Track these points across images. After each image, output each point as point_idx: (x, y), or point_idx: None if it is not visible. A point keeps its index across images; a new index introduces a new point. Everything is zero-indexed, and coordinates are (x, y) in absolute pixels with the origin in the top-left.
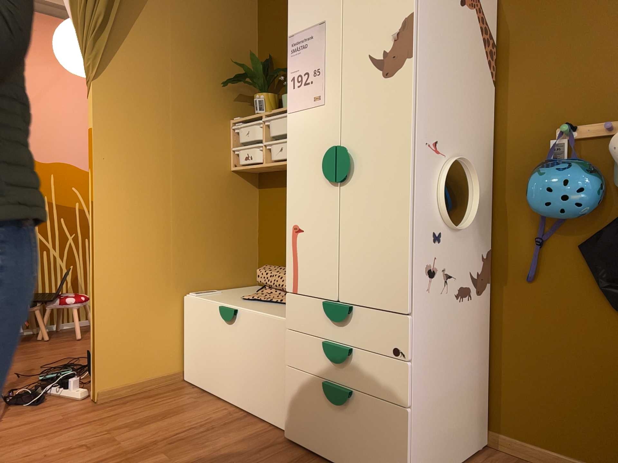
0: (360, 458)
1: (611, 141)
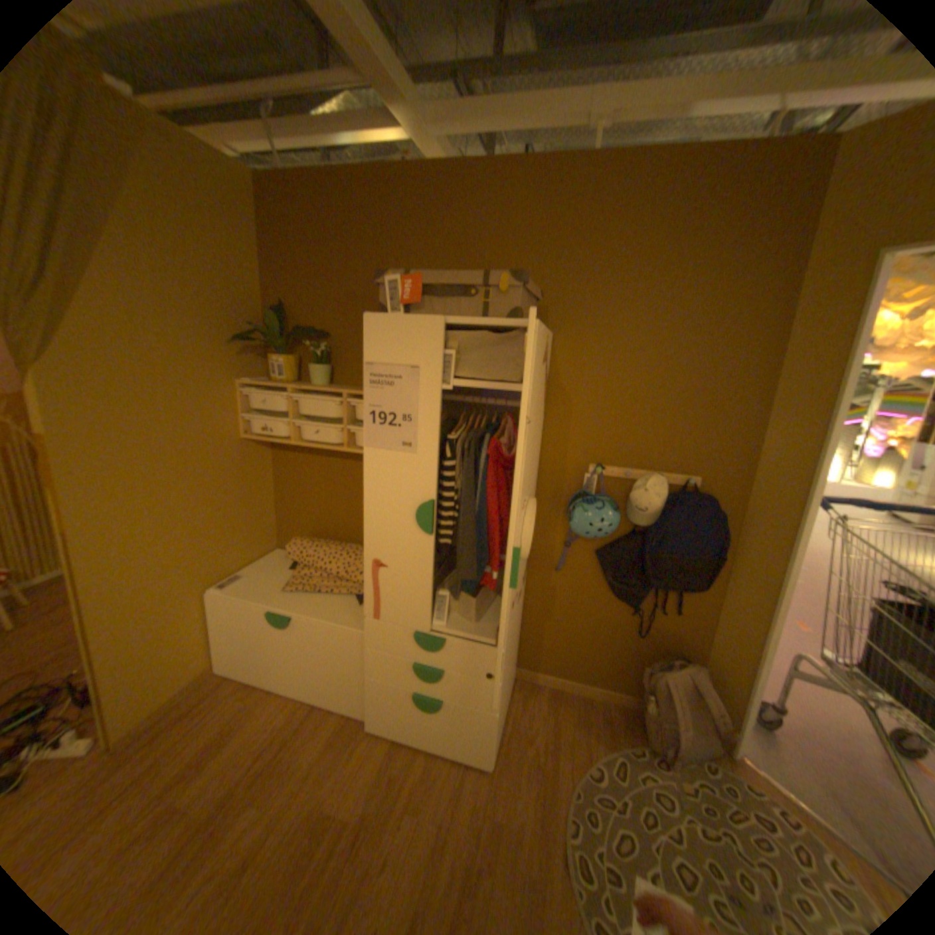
0: (448, 747)
1: (632, 490)
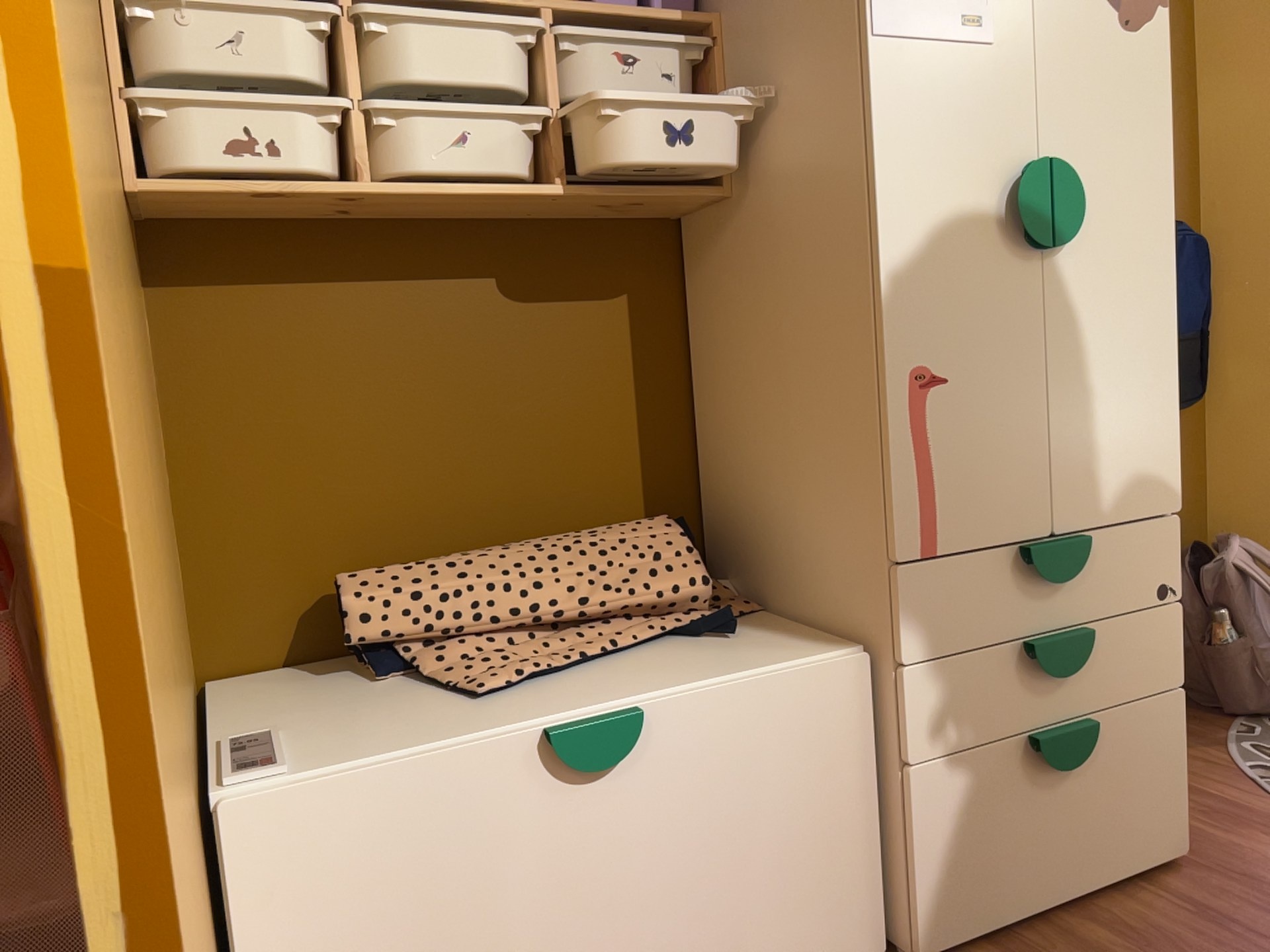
0: (1111, 844)
1: None
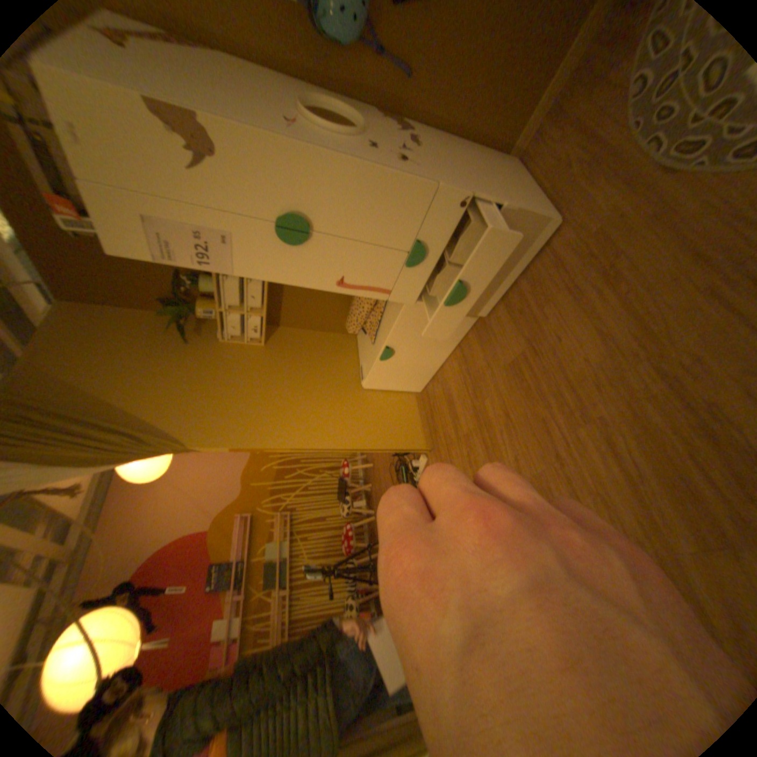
0: (522, 254)
1: None
